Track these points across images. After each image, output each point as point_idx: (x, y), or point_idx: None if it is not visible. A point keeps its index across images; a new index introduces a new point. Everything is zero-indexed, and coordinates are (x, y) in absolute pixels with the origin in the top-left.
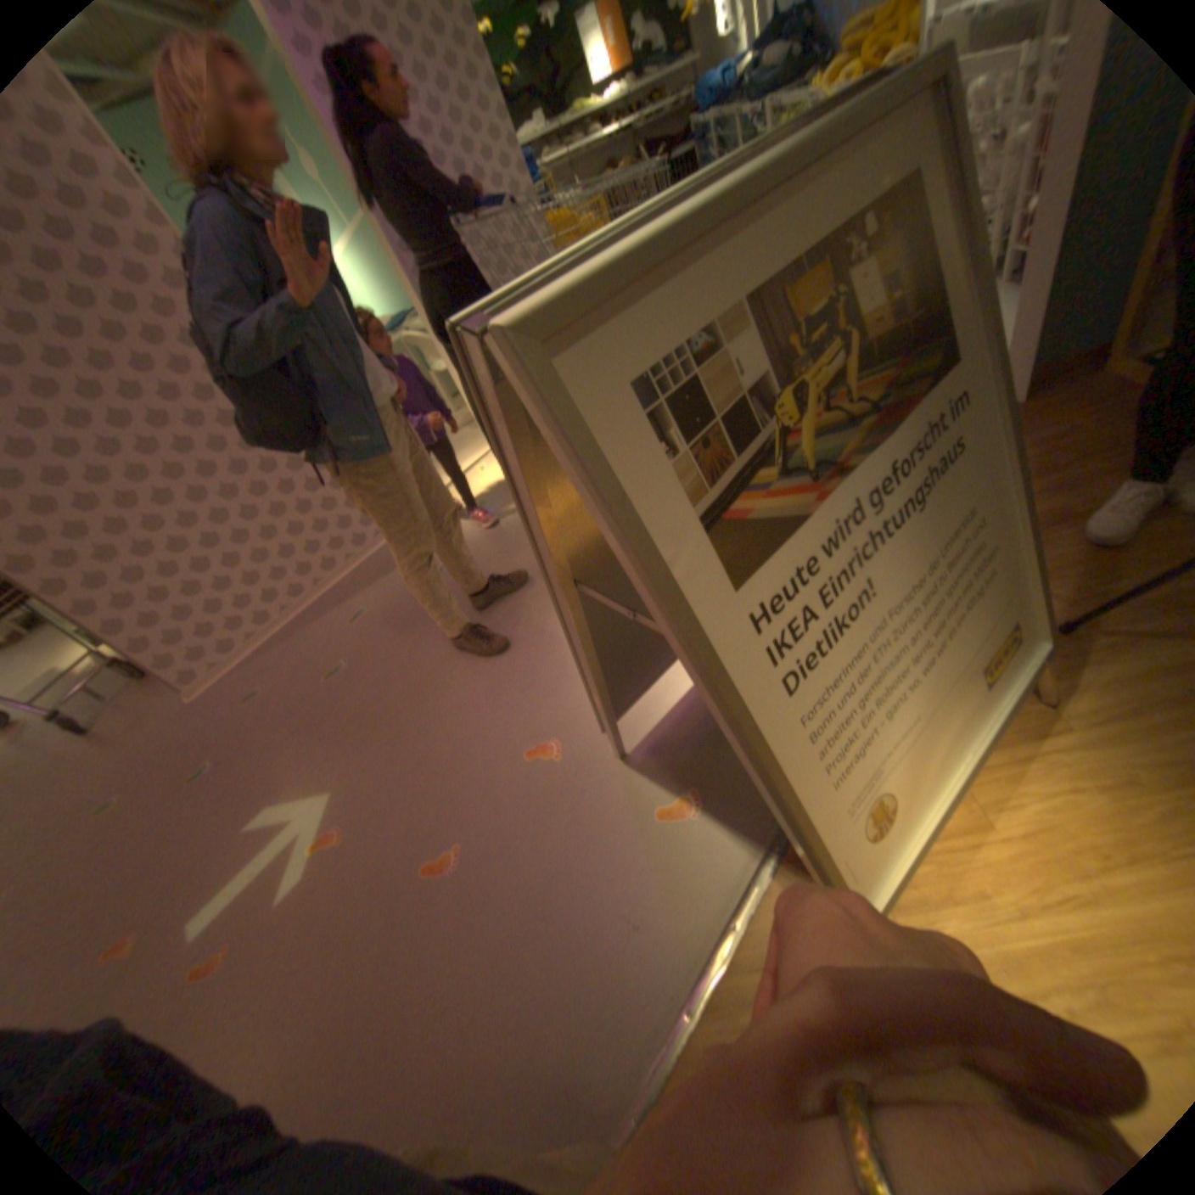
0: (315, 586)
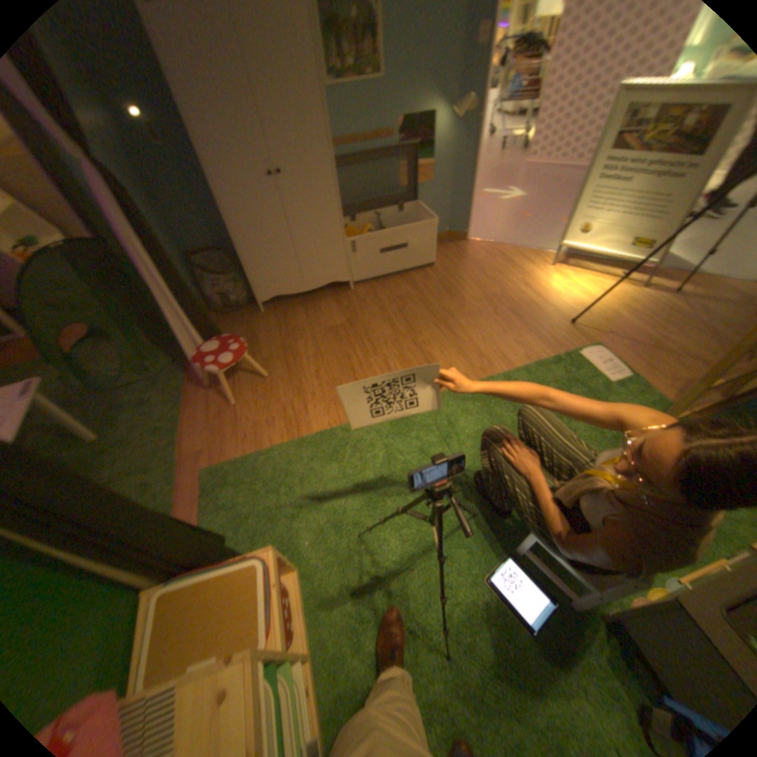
0: (583, 164)
